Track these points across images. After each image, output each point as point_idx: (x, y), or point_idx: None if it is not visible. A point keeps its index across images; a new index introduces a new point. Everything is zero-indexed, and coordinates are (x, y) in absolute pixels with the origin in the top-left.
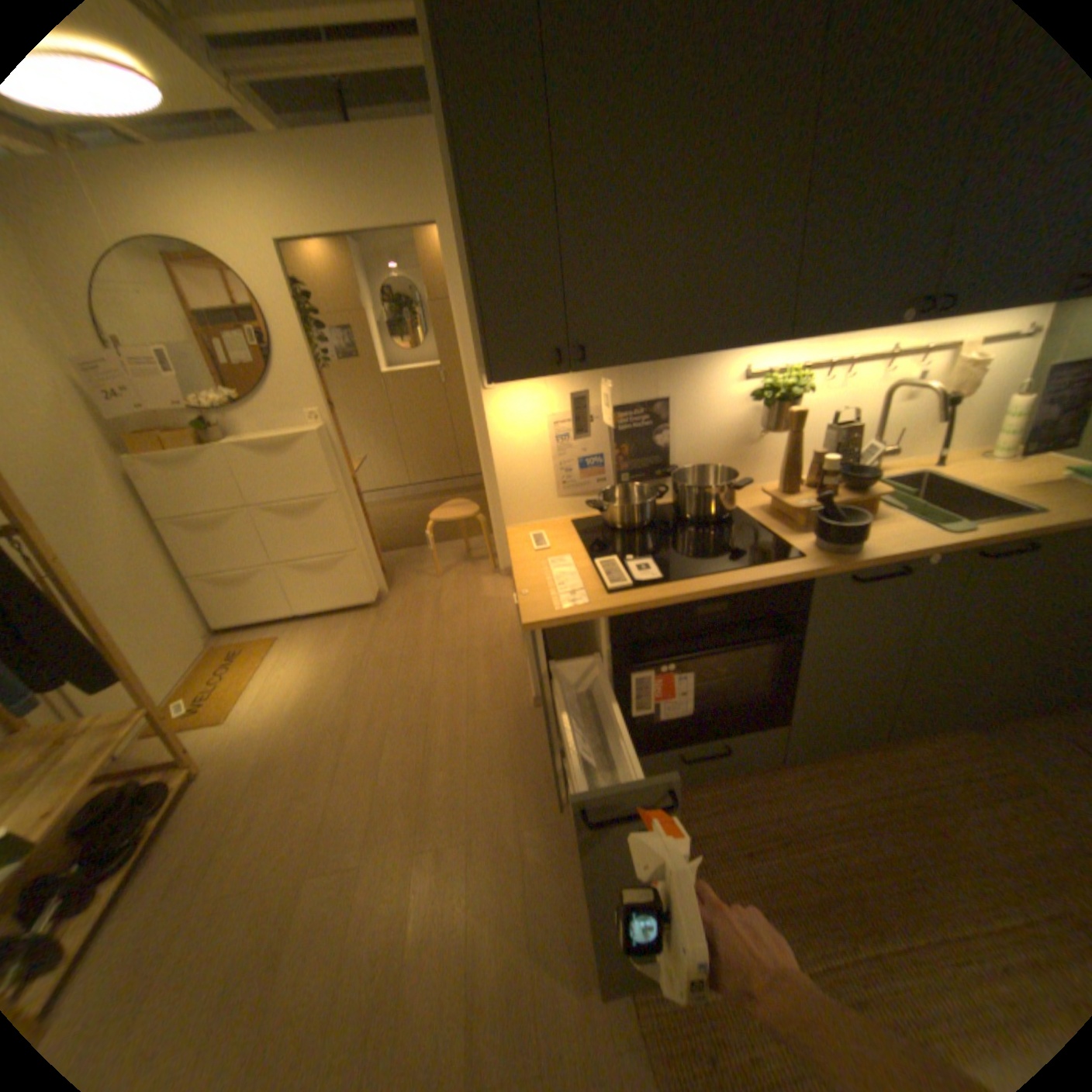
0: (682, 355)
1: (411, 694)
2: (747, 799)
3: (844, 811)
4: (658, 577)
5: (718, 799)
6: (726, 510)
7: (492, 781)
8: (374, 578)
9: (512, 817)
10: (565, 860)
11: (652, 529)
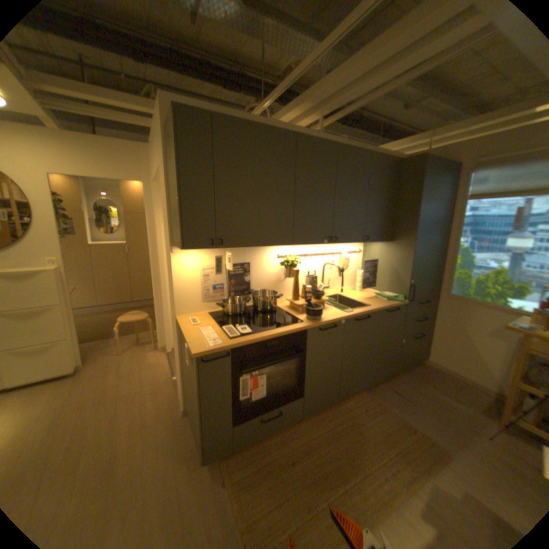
0: (257, 247)
1: (101, 425)
2: (290, 439)
3: (327, 434)
4: (250, 332)
5: (278, 442)
6: (273, 307)
7: (158, 464)
8: (74, 358)
9: (172, 481)
10: (204, 495)
11: (245, 315)
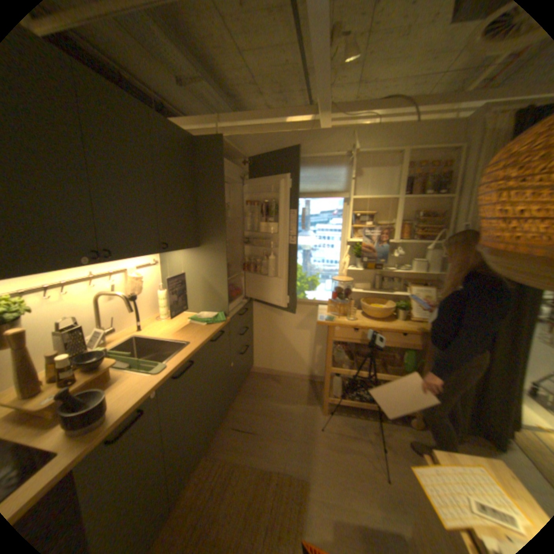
0: None
1: None
2: None
3: None
4: None
5: None
6: None
7: None
8: None
9: None
10: None
11: None
